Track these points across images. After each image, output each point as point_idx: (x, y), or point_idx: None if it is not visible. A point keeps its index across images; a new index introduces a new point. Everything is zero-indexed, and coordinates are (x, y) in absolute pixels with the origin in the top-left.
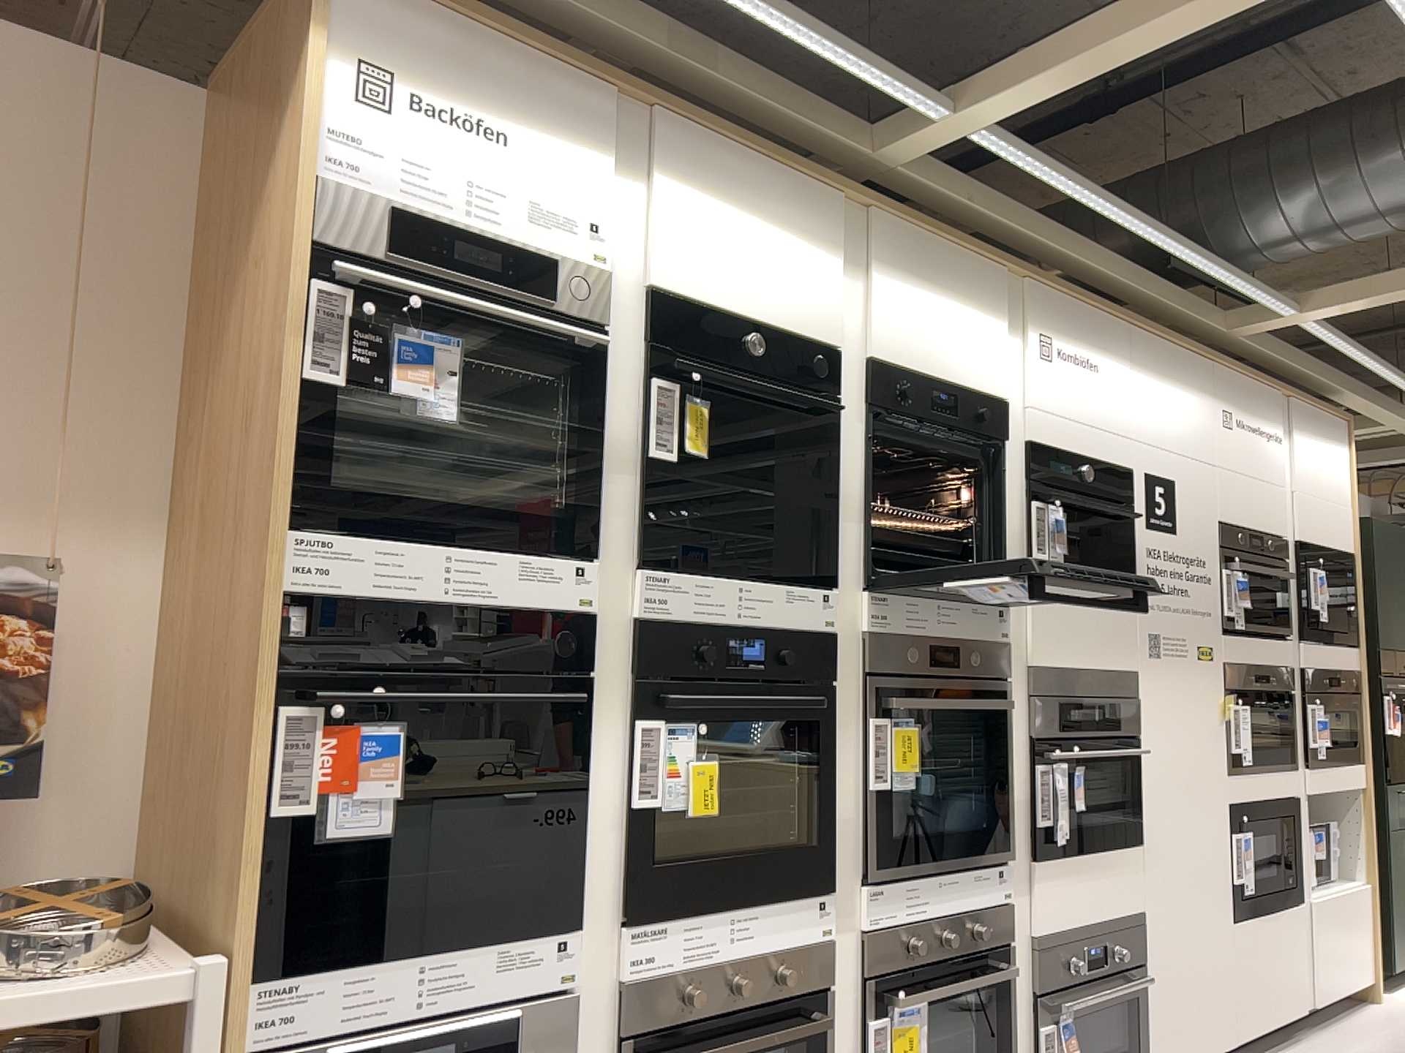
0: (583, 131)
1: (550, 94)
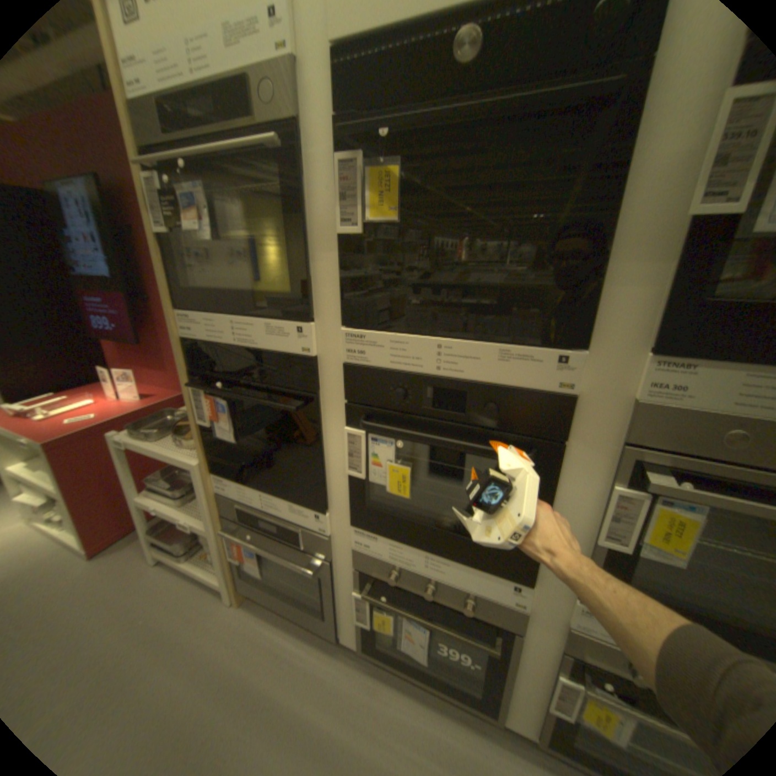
0: None
1: None
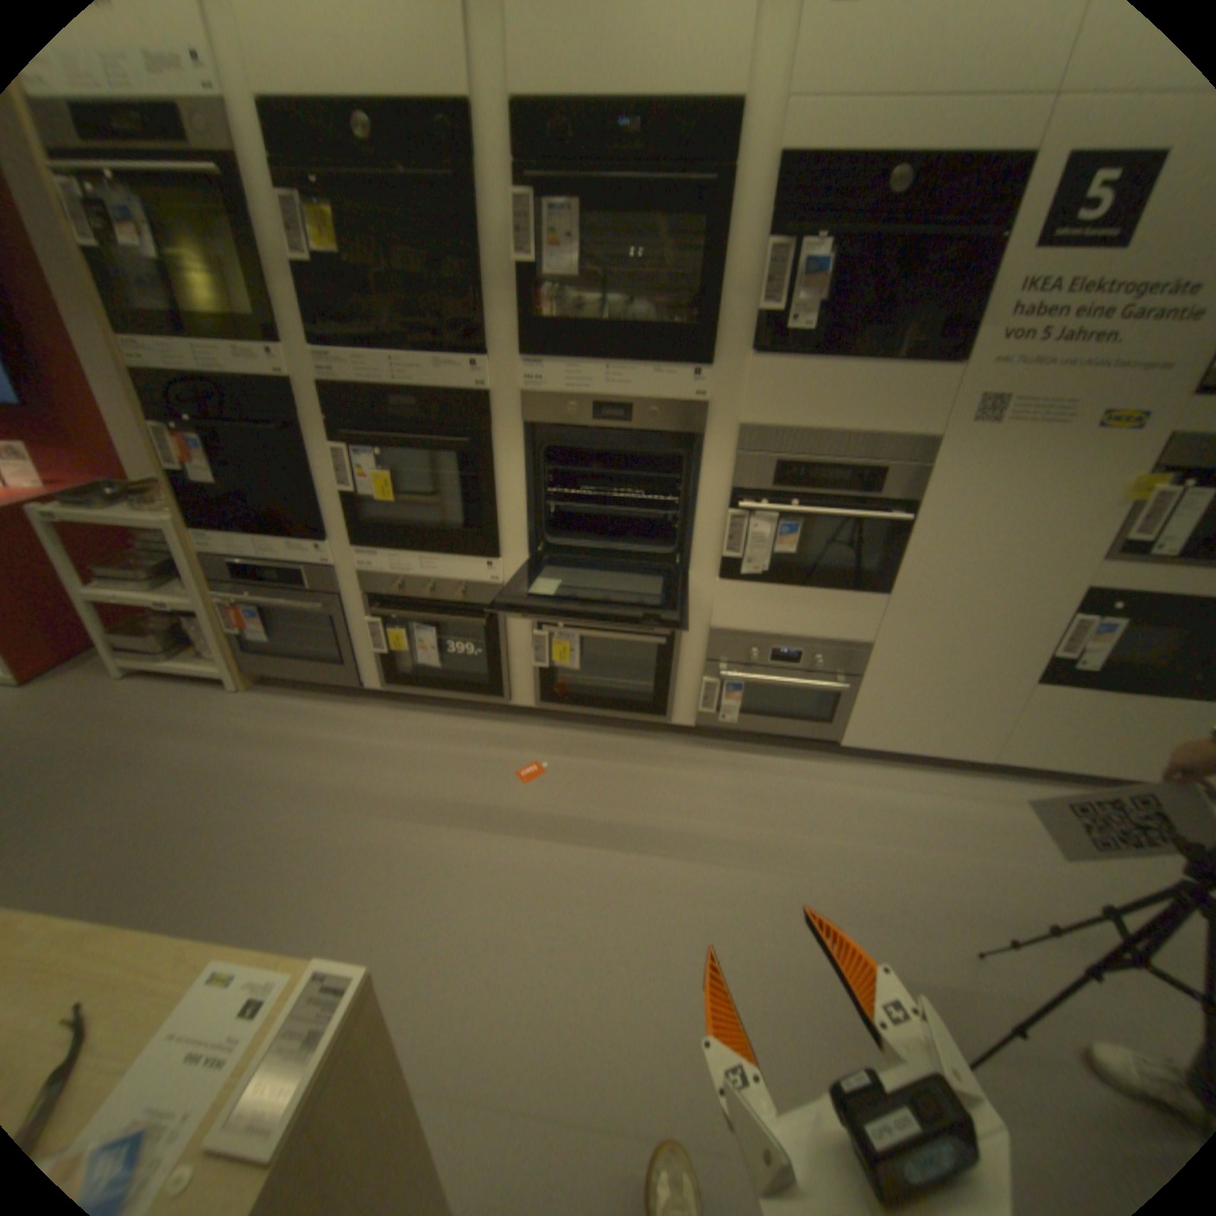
0: None
1: None
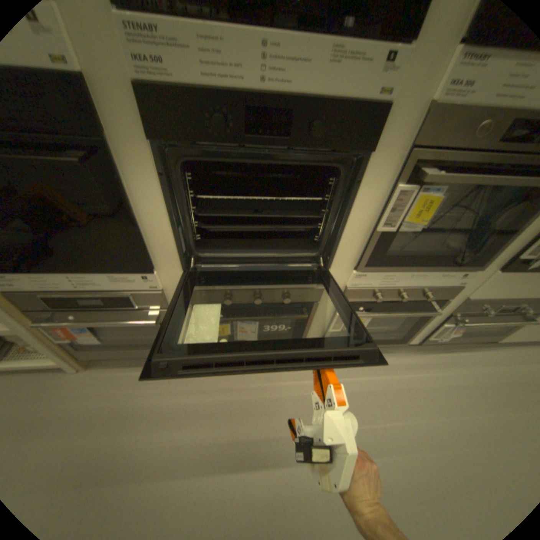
0: None
1: None
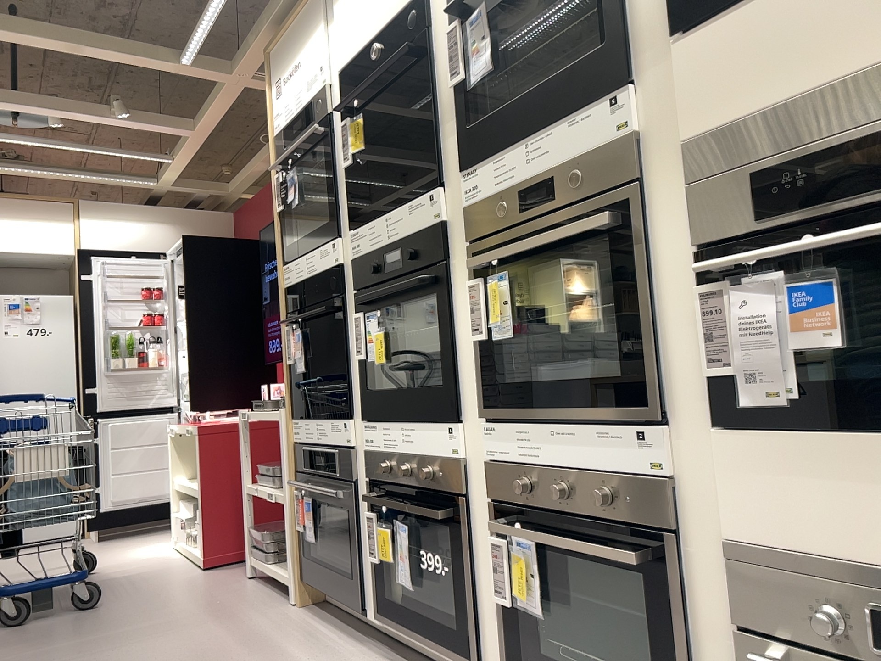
0: (311, 21)
1: (302, 19)
